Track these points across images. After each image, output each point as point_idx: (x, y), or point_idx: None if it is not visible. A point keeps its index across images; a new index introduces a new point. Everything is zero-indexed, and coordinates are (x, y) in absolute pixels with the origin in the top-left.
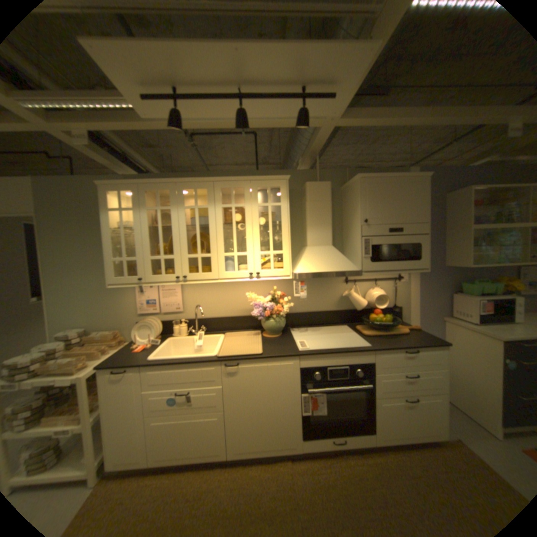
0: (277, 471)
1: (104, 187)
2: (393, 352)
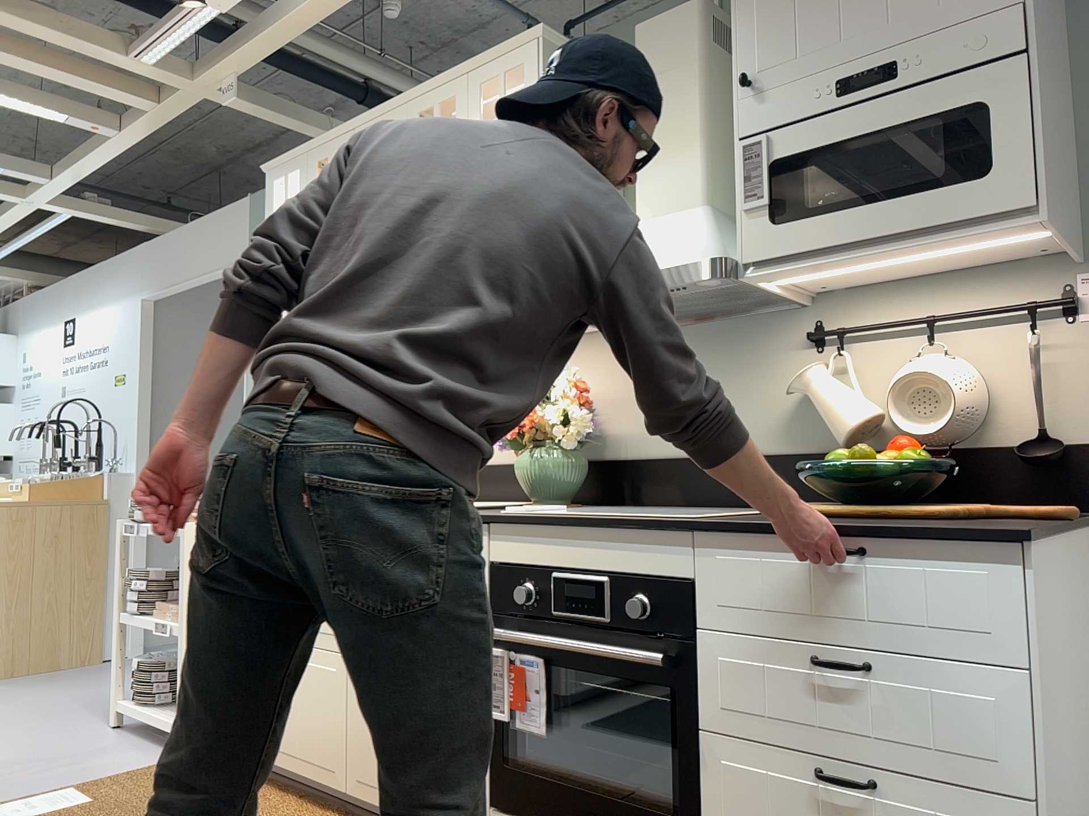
0: None
1: (271, 176)
2: (757, 544)
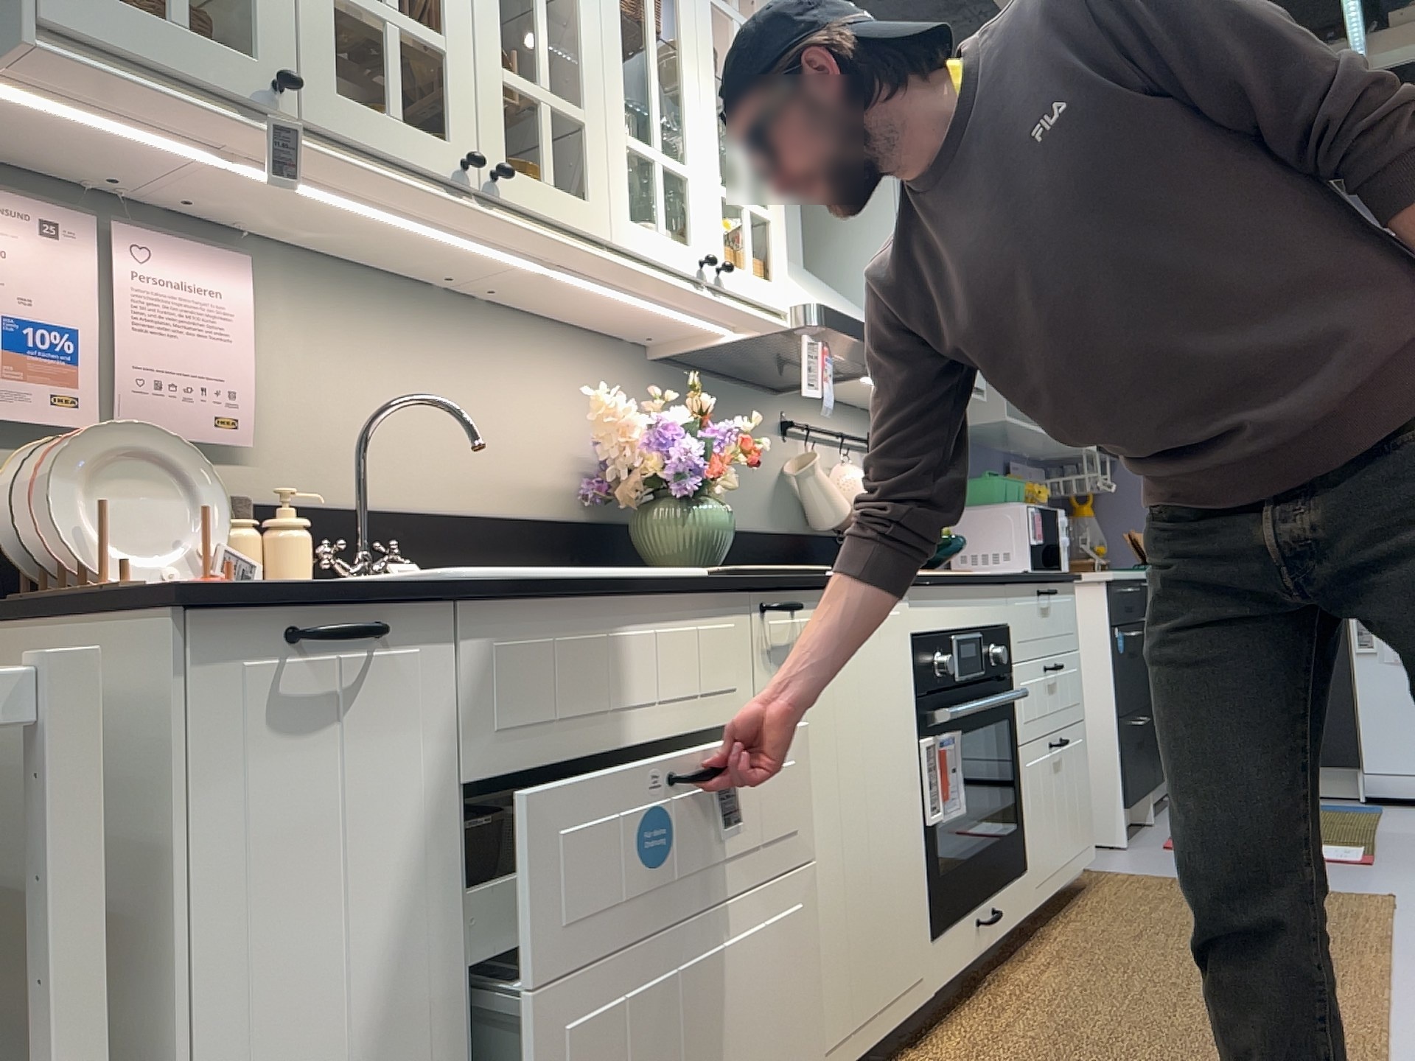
0: None
1: None
2: (1027, 591)
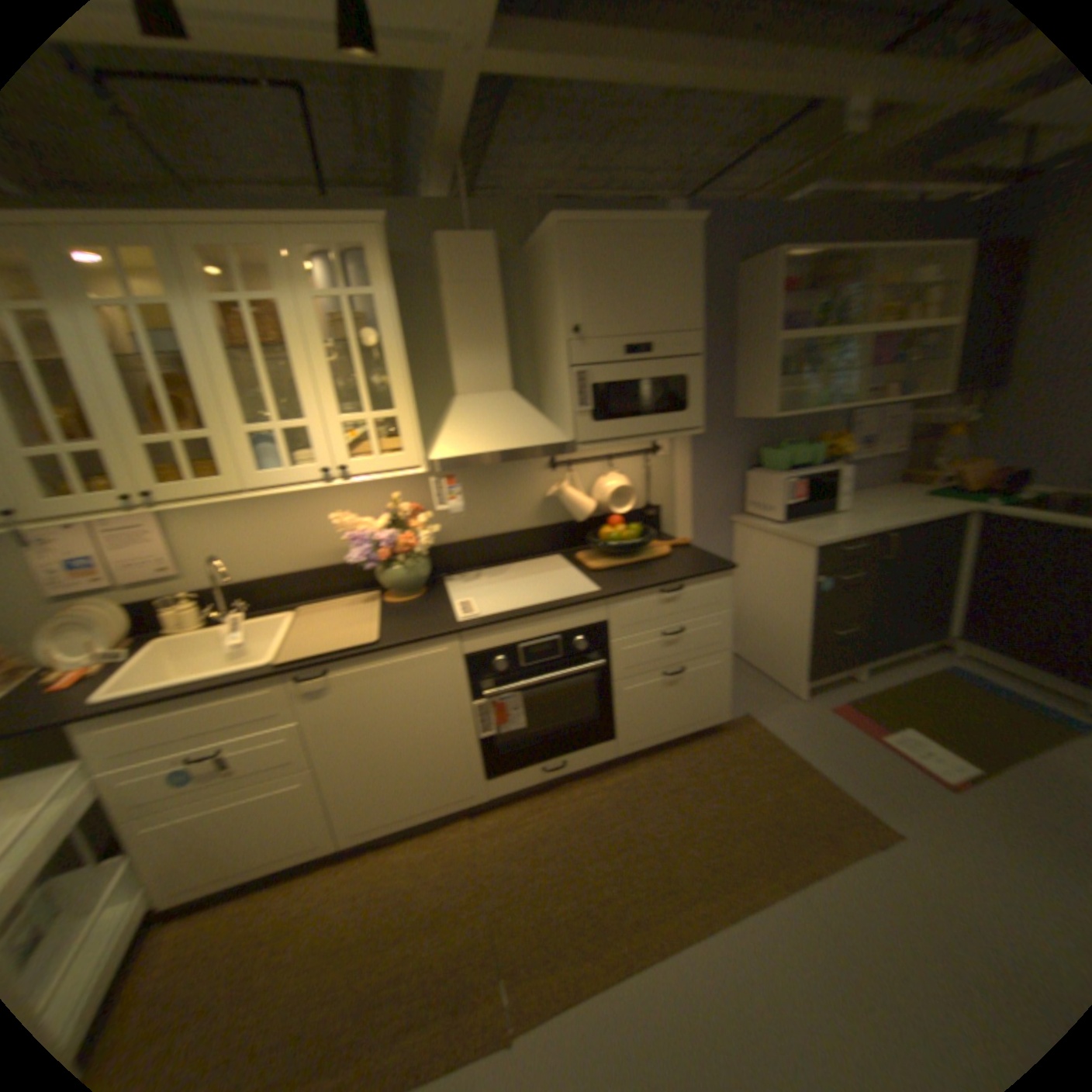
0: (446, 841)
1: None
2: (641, 595)
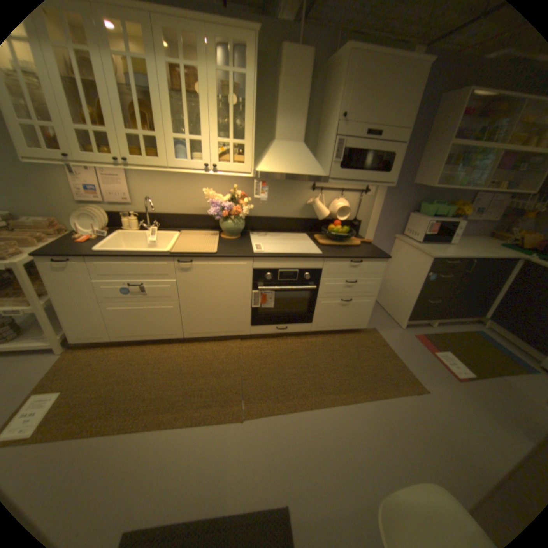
0: (228, 346)
1: None
2: (340, 260)
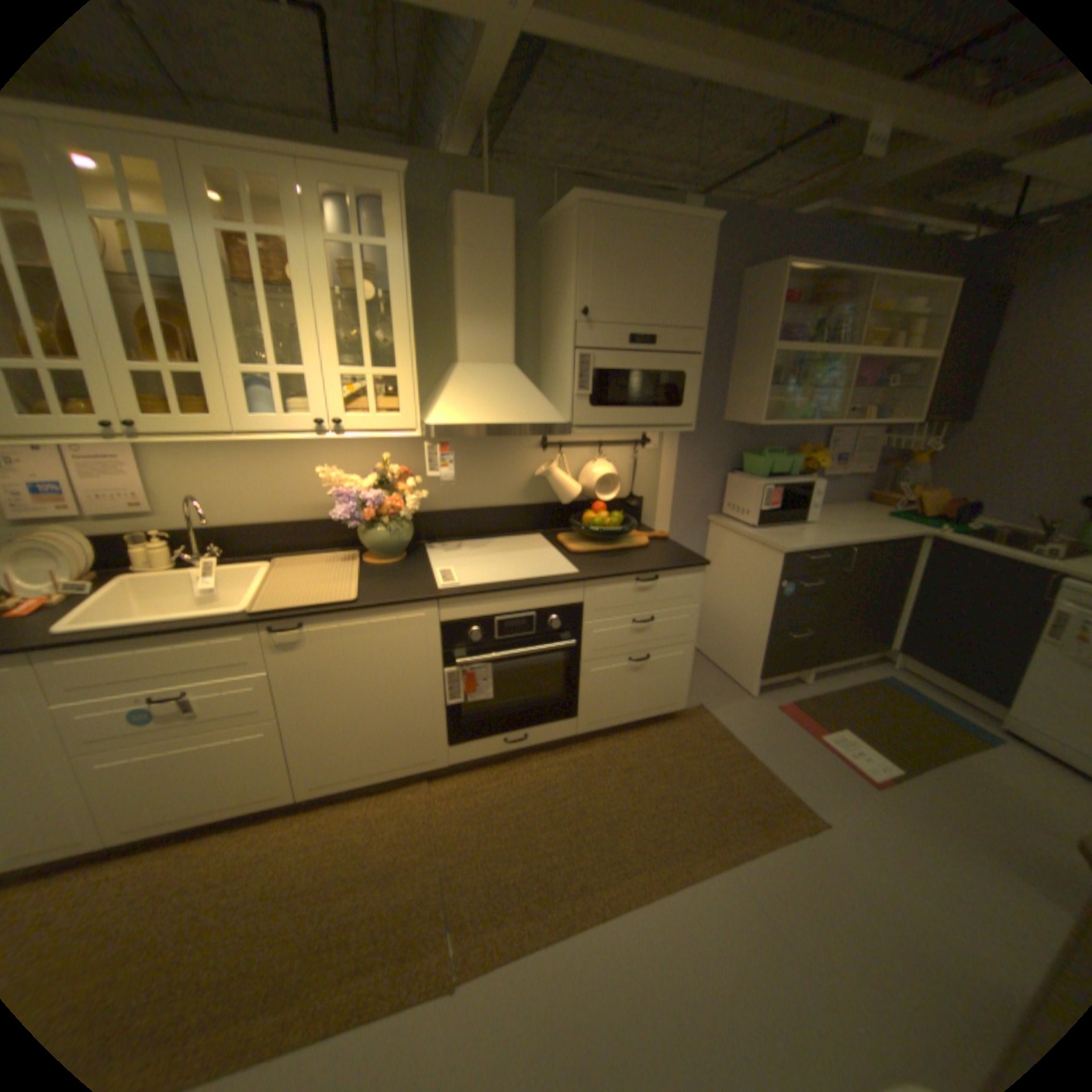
0: (400, 801)
1: None
2: (615, 581)
